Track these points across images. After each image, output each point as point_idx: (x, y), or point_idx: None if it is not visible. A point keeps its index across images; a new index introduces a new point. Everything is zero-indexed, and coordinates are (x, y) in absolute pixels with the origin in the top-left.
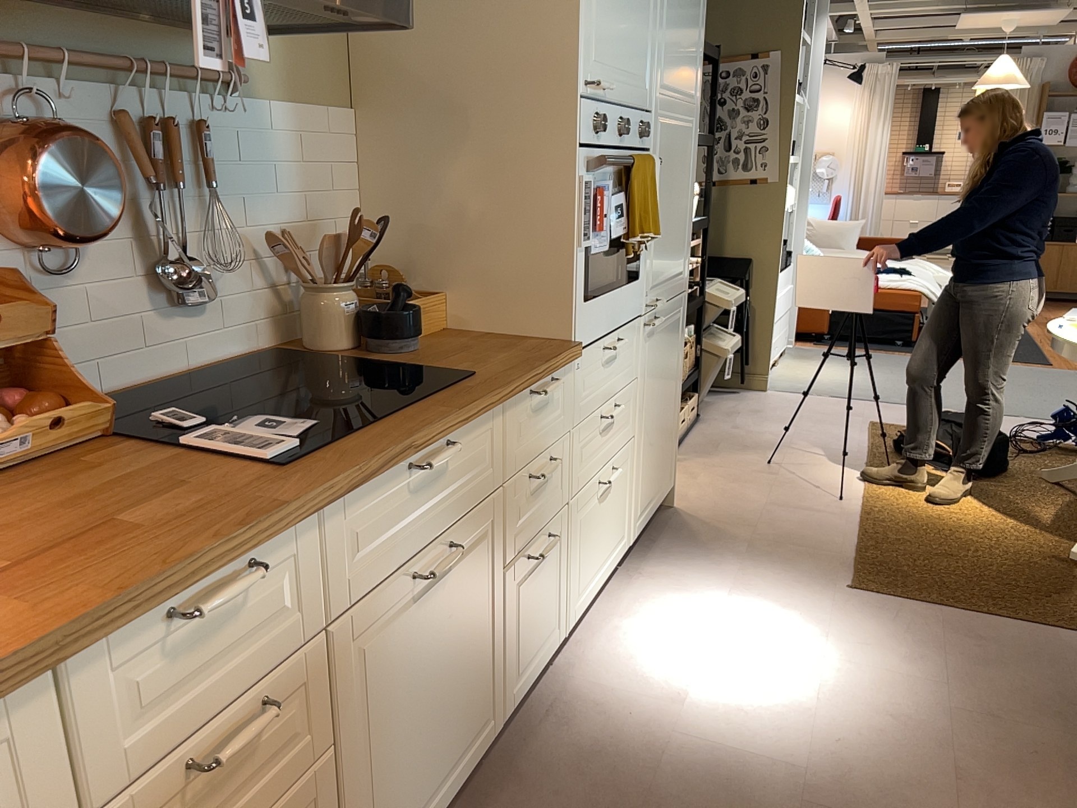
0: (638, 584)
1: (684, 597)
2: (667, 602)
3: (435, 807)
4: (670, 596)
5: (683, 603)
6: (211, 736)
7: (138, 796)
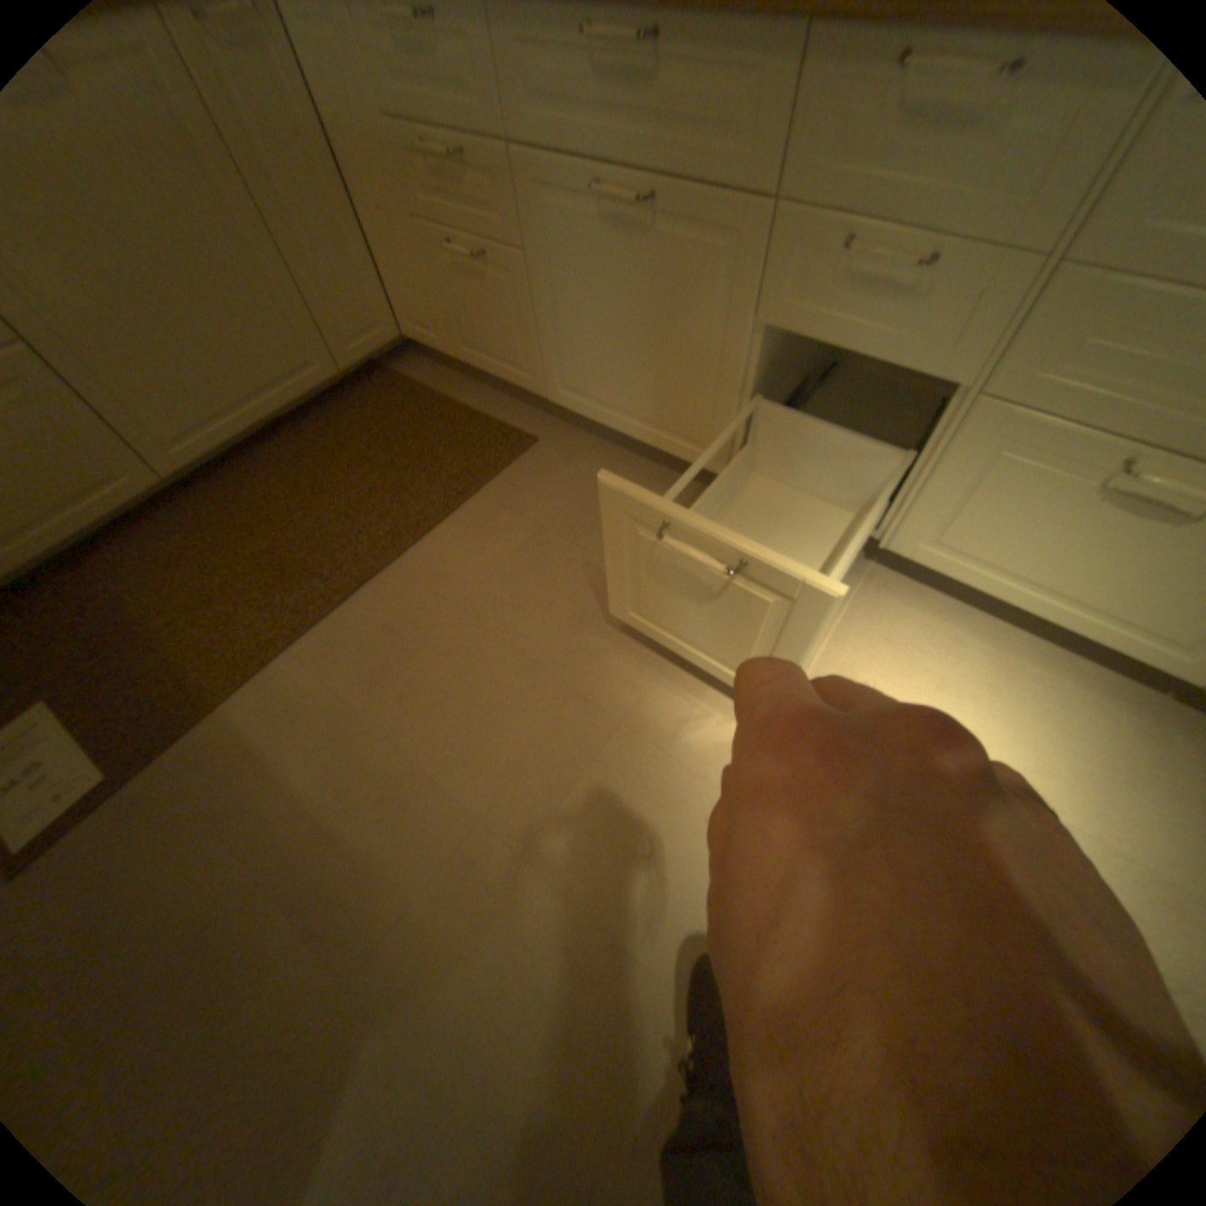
0: (1112, 710)
1: (1084, 770)
2: (1057, 736)
3: (624, 426)
4: (1081, 747)
5: (1058, 759)
6: (432, 139)
7: (402, 133)
